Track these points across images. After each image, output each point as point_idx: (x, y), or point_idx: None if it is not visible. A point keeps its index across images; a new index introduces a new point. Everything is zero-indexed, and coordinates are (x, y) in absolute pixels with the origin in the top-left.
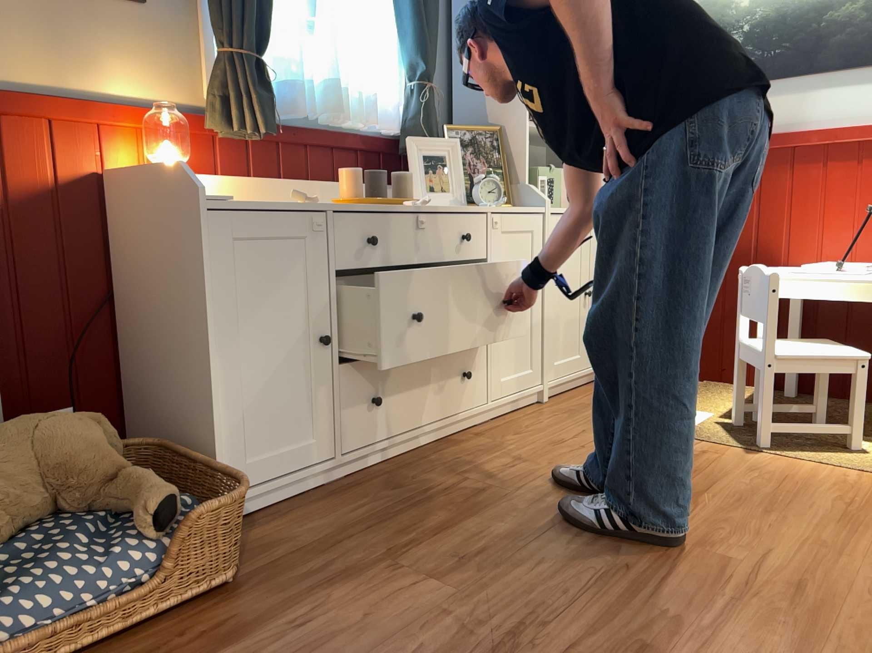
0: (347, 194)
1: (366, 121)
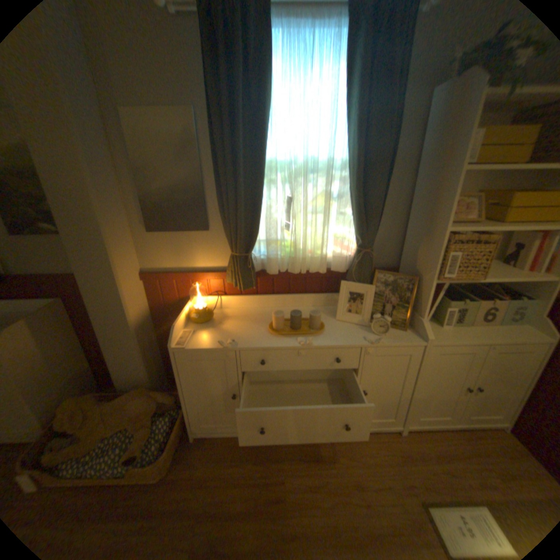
0: (274, 324)
1: (318, 269)
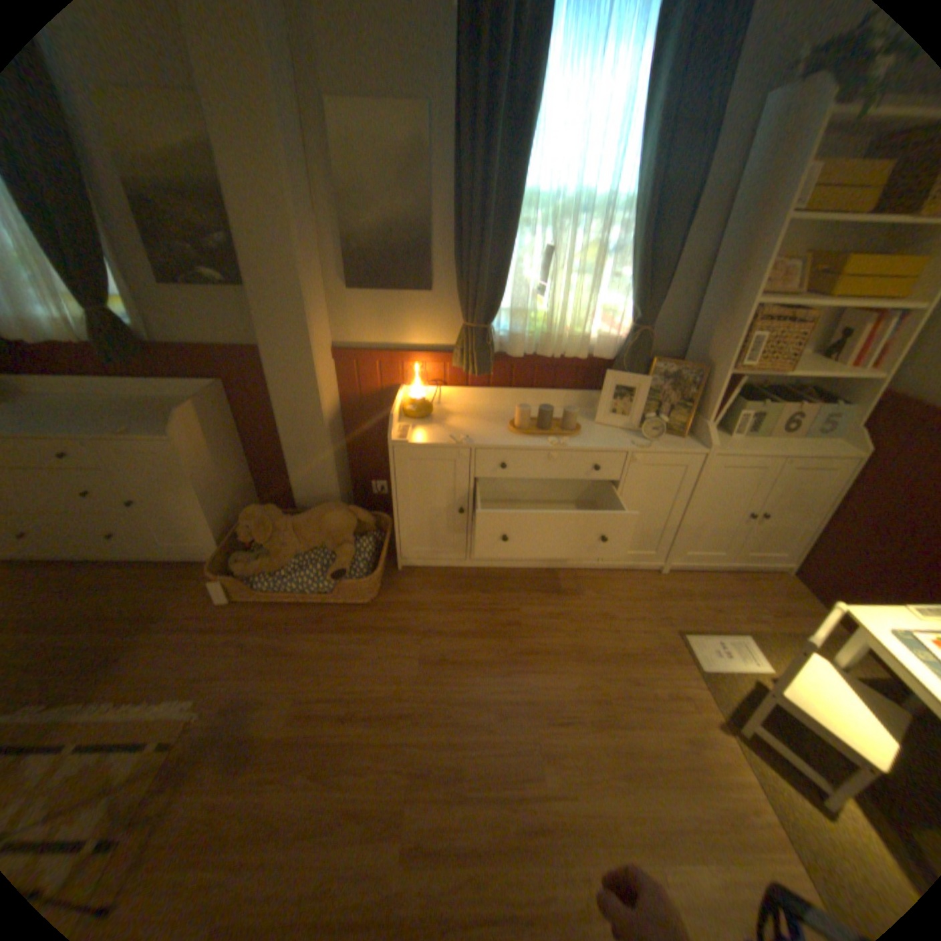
0: (516, 422)
1: (576, 354)
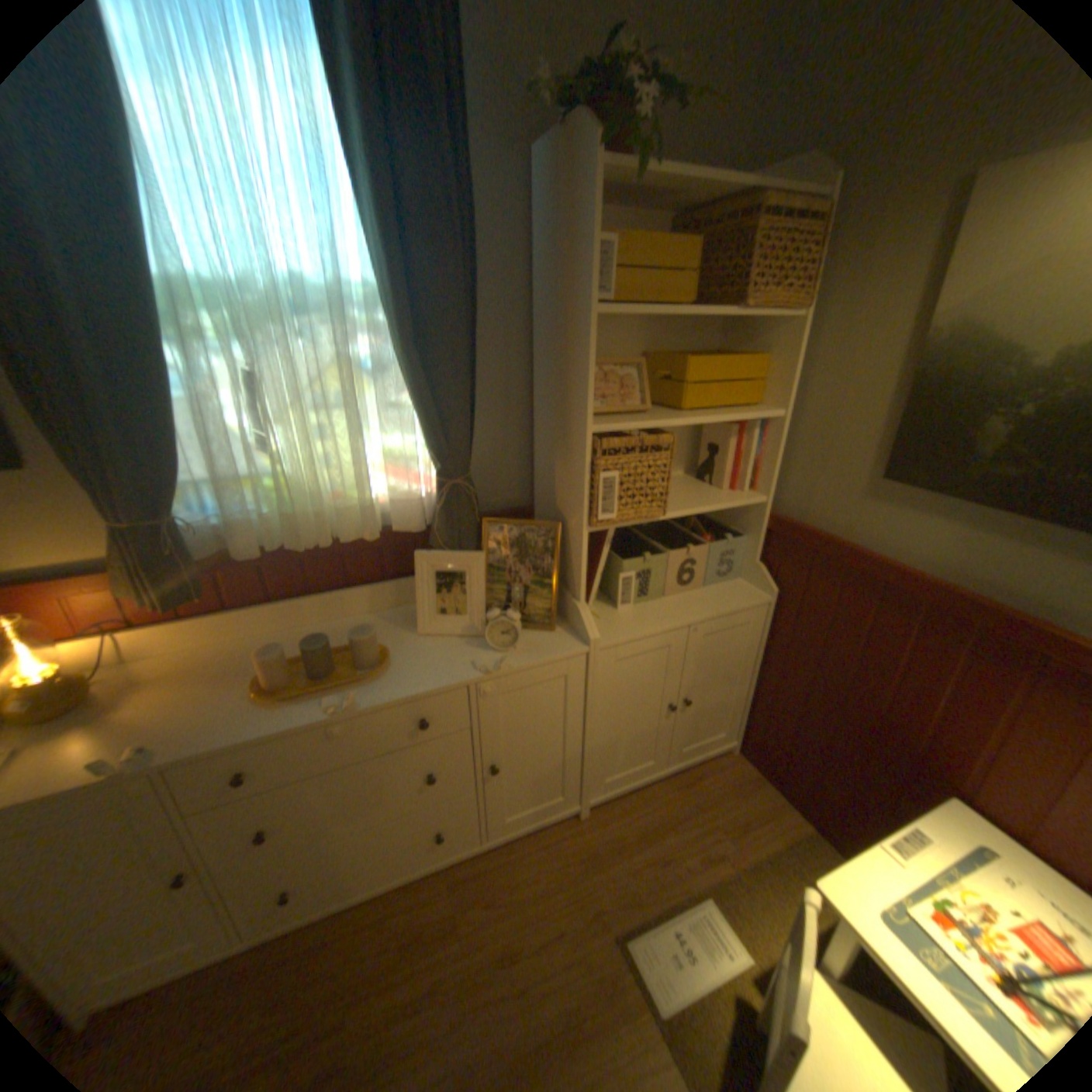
0: (263, 679)
1: (361, 534)
